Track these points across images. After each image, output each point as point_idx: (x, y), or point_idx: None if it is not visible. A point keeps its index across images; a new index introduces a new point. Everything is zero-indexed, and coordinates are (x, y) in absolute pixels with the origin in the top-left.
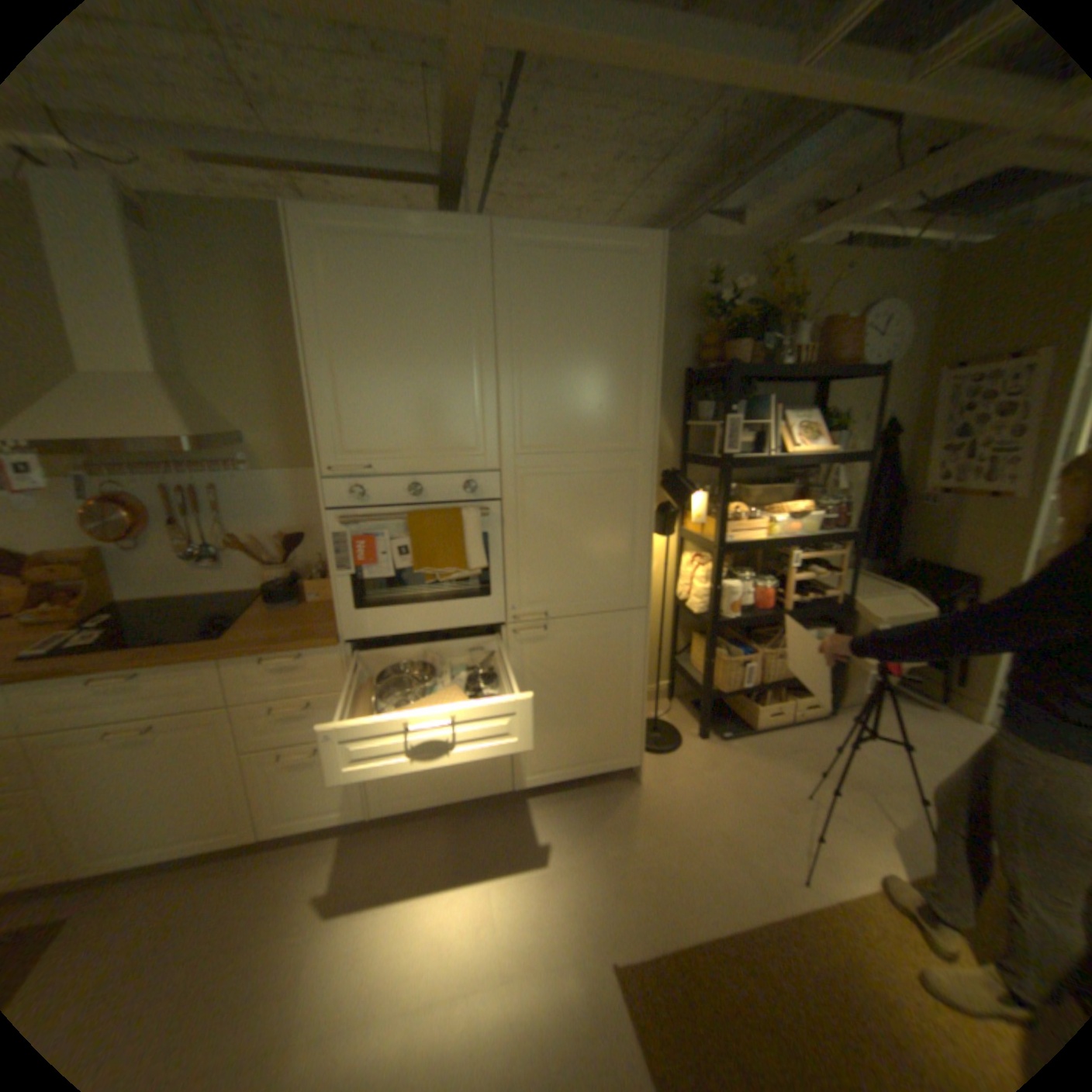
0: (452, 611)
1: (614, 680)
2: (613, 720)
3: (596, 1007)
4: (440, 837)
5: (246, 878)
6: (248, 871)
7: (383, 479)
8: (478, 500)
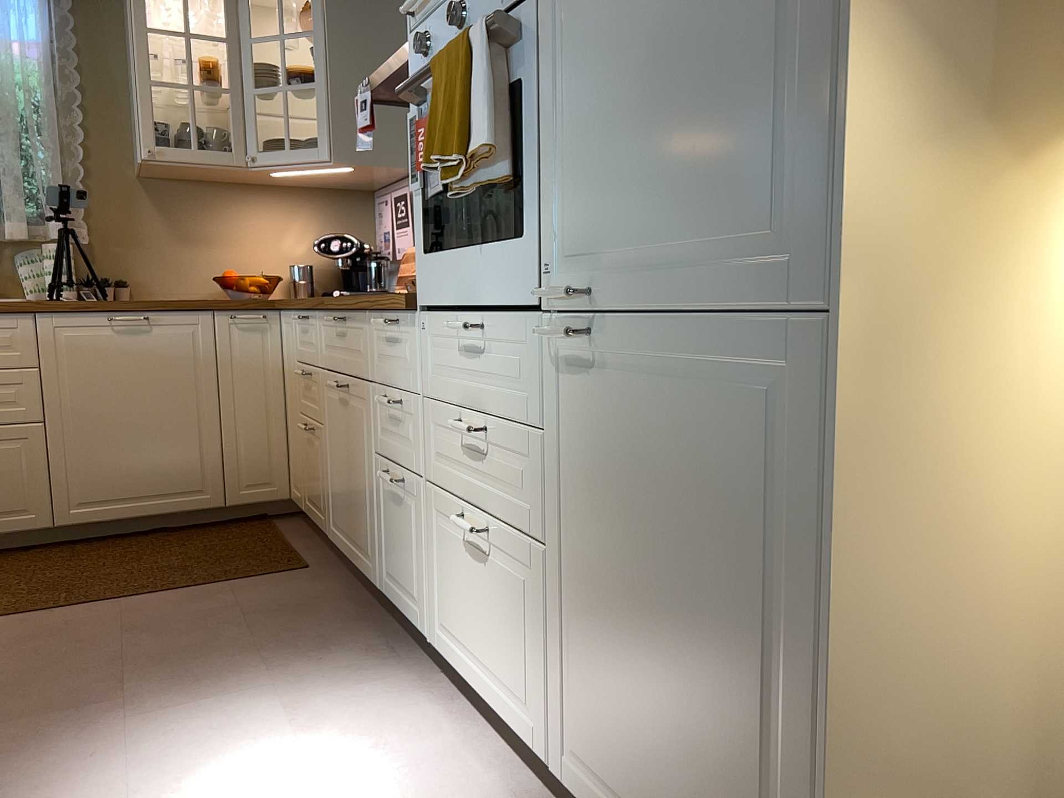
0: (491, 267)
1: (742, 595)
2: (741, 758)
3: None
4: (452, 748)
5: (356, 624)
6: (367, 621)
7: (446, 9)
8: (518, 4)
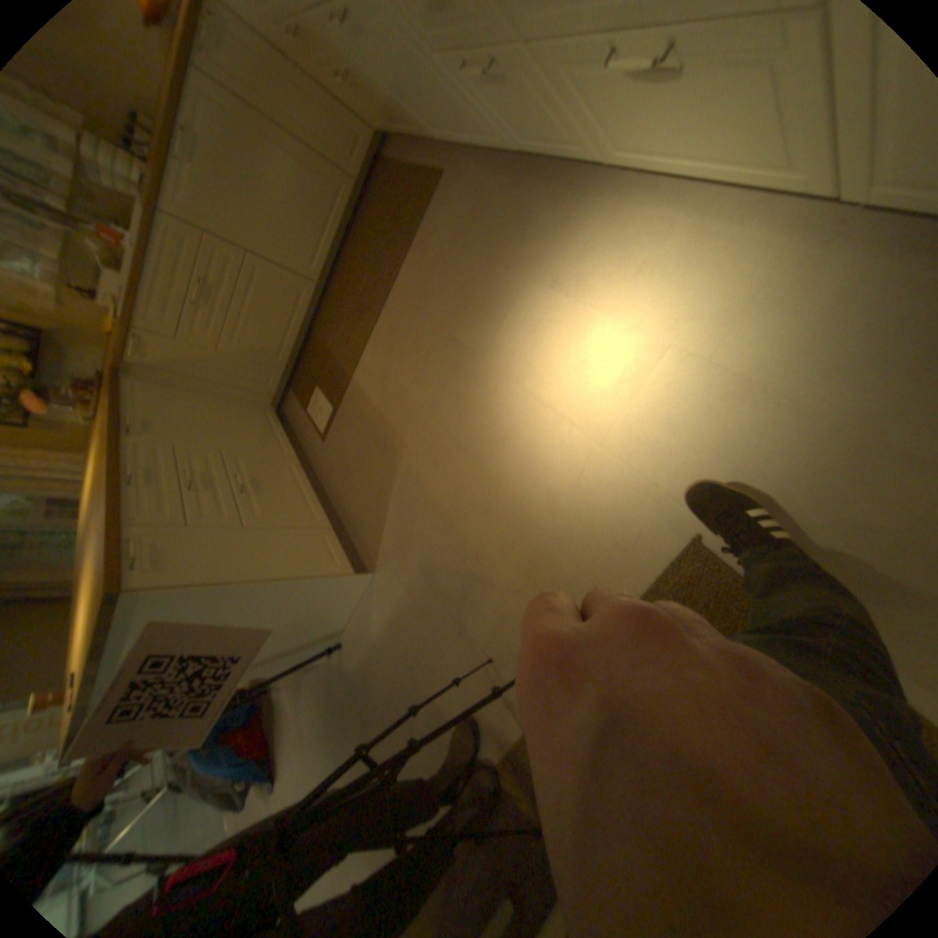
0: None
1: None
2: None
3: (649, 534)
4: (688, 220)
5: (520, 181)
6: (524, 172)
7: None
8: None
